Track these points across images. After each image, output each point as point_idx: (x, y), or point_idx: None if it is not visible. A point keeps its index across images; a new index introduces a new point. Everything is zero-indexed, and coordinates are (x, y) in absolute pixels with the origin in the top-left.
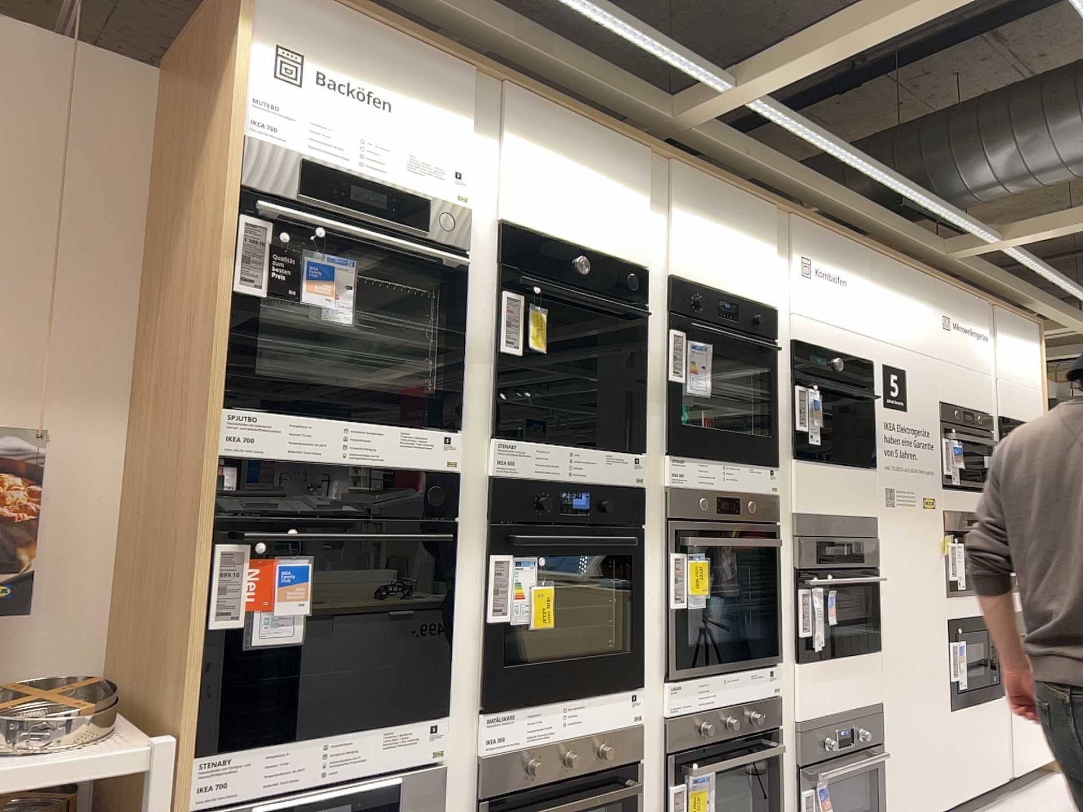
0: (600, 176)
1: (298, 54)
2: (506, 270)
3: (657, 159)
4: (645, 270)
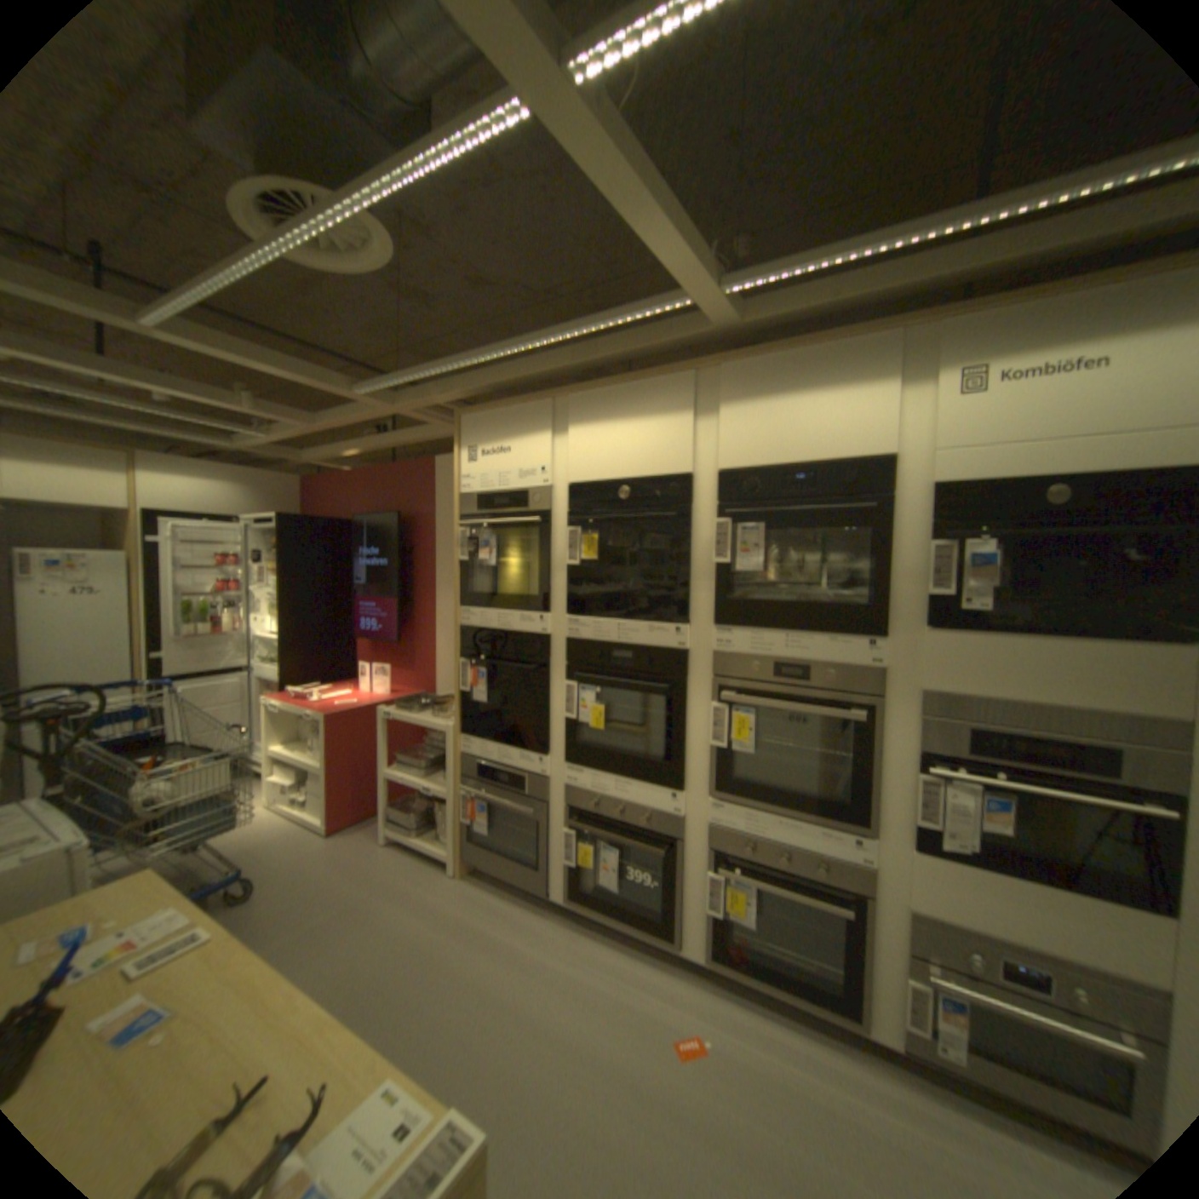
0: (642, 414)
1: (468, 444)
2: (569, 514)
3: (702, 366)
4: (696, 472)
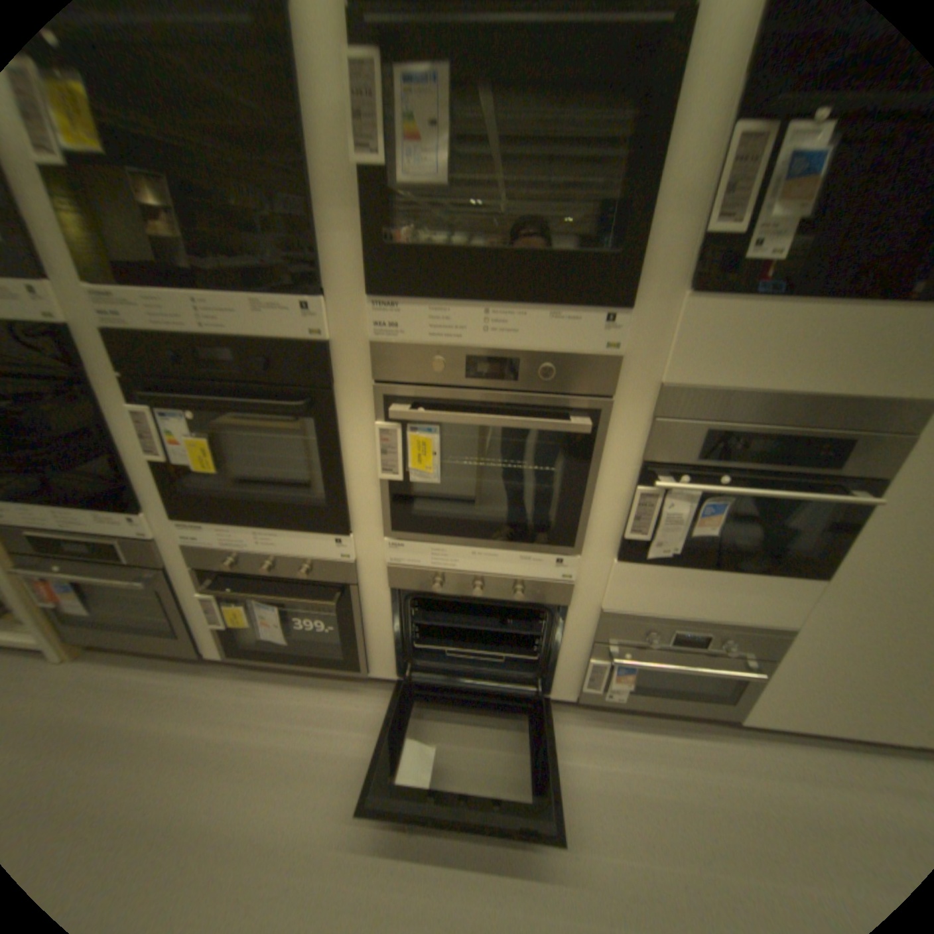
0: None
1: None
2: None
3: None
4: None
